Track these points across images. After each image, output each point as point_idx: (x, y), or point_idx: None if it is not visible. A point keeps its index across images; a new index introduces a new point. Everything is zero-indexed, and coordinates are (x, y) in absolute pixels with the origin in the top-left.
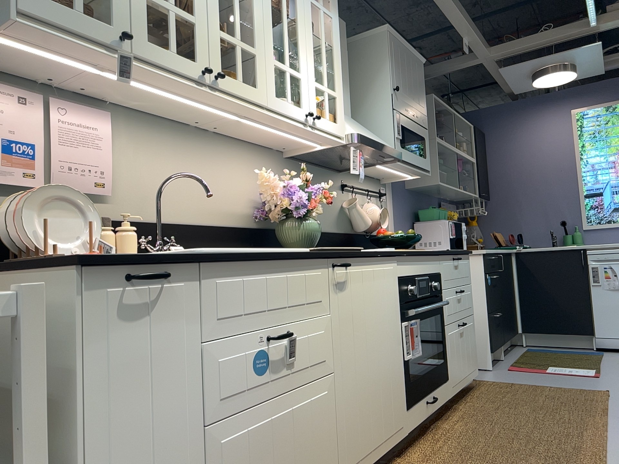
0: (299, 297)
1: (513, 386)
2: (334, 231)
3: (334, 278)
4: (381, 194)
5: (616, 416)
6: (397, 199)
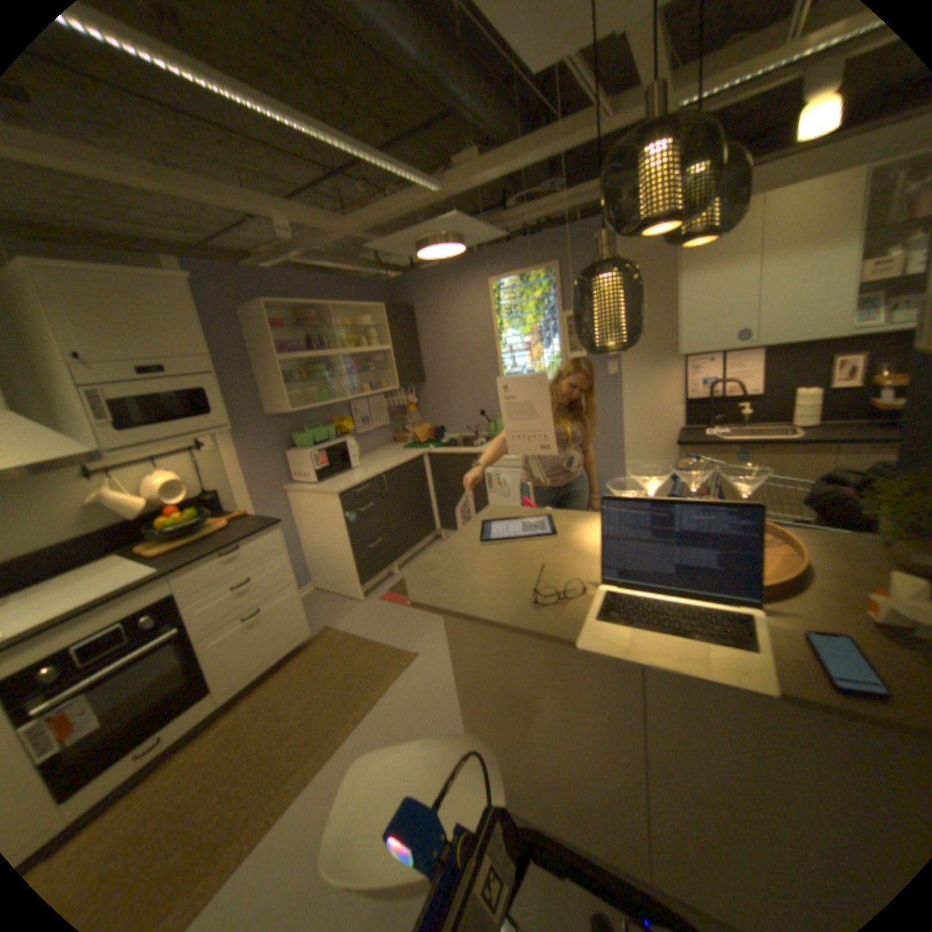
0: None
1: (342, 649)
2: (70, 541)
3: None
4: (191, 451)
5: (367, 726)
6: (243, 437)
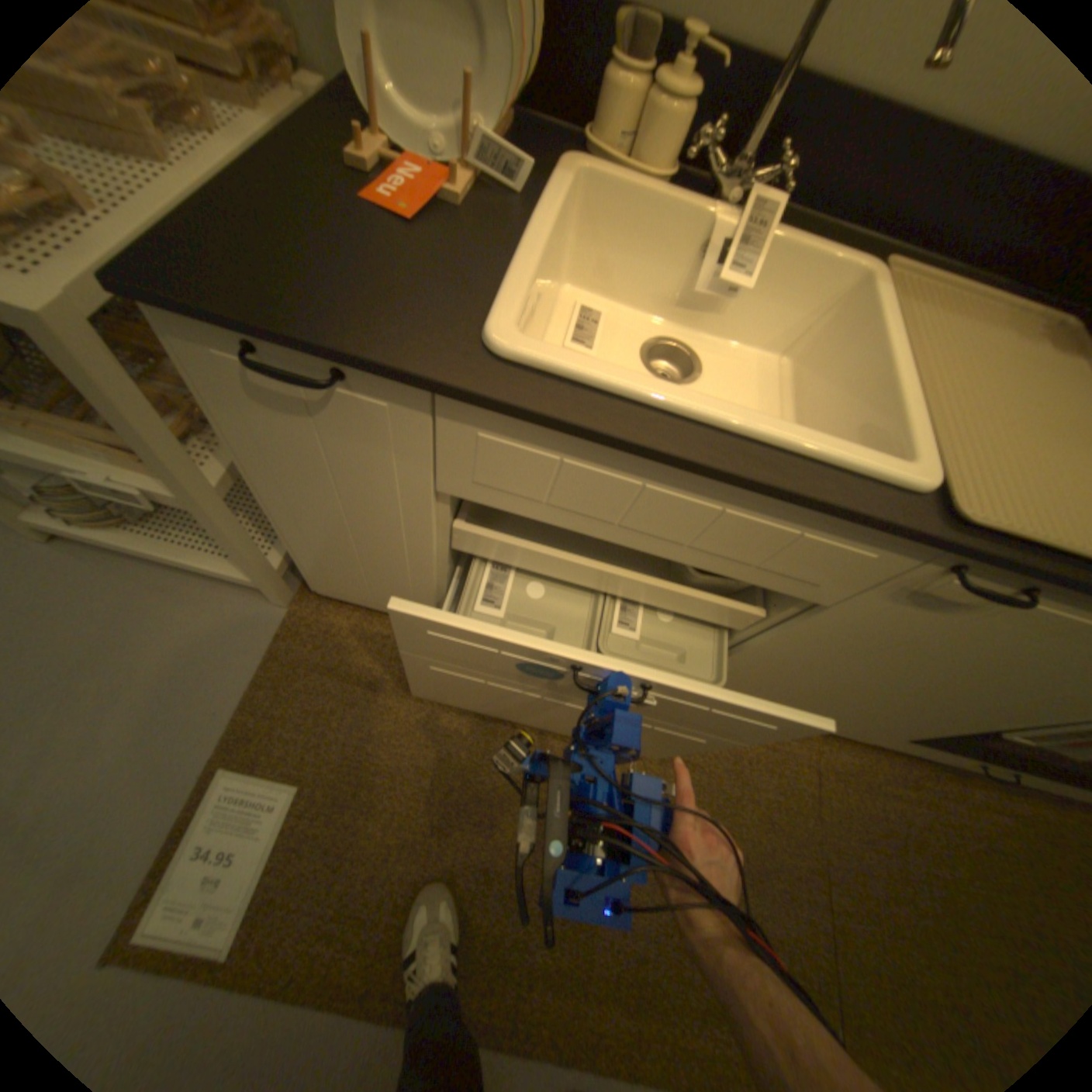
0: (749, 553)
1: None
2: None
3: (931, 583)
4: None
5: None
6: None
